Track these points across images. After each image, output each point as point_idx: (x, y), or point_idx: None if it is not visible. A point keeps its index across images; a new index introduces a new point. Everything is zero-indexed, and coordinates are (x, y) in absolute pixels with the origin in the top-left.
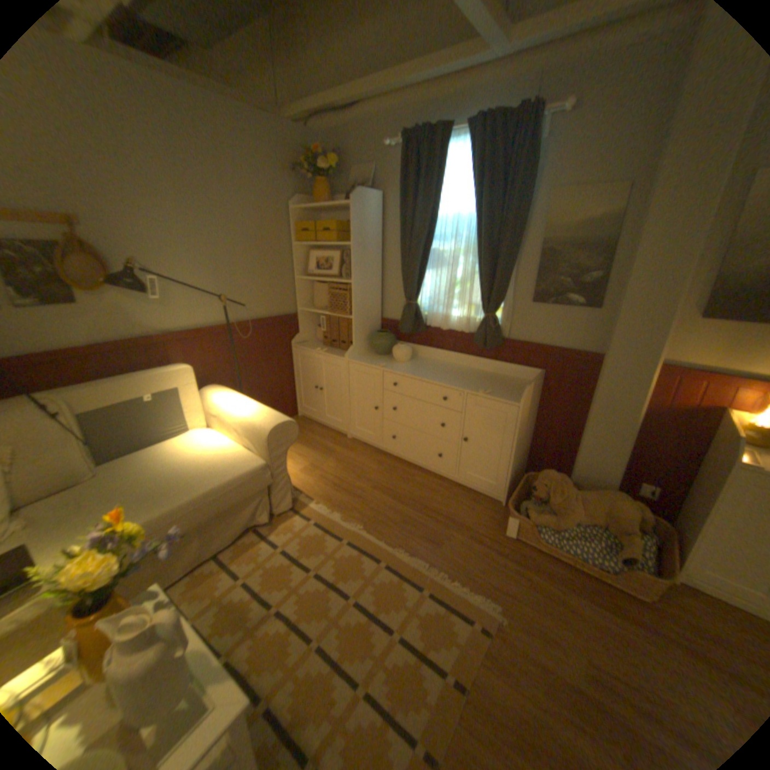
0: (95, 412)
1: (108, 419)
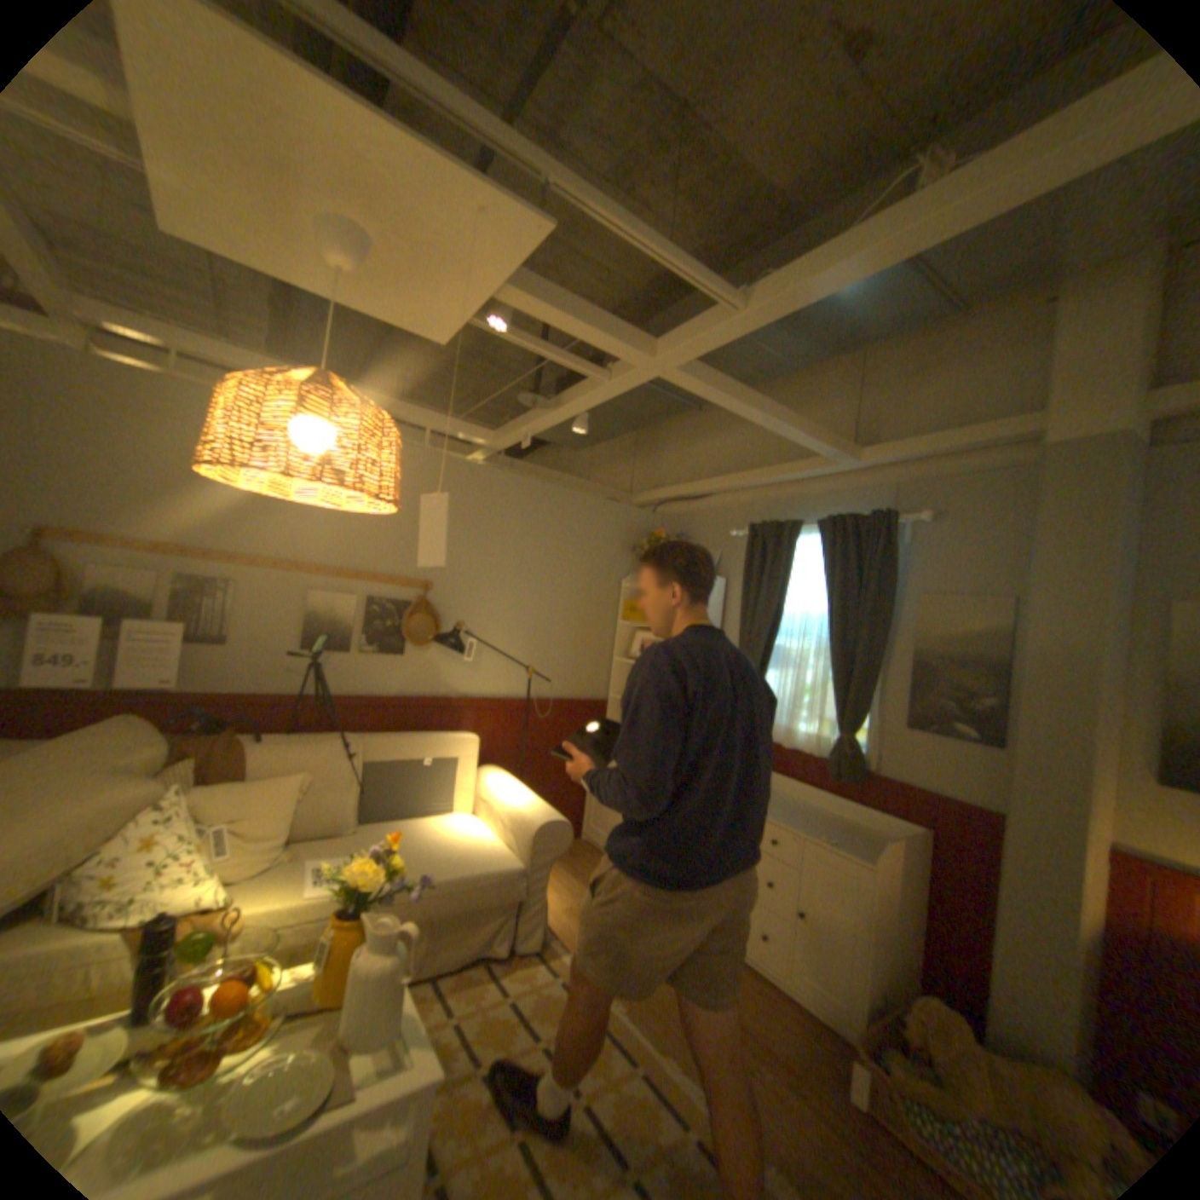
0: (382, 762)
1: (389, 772)
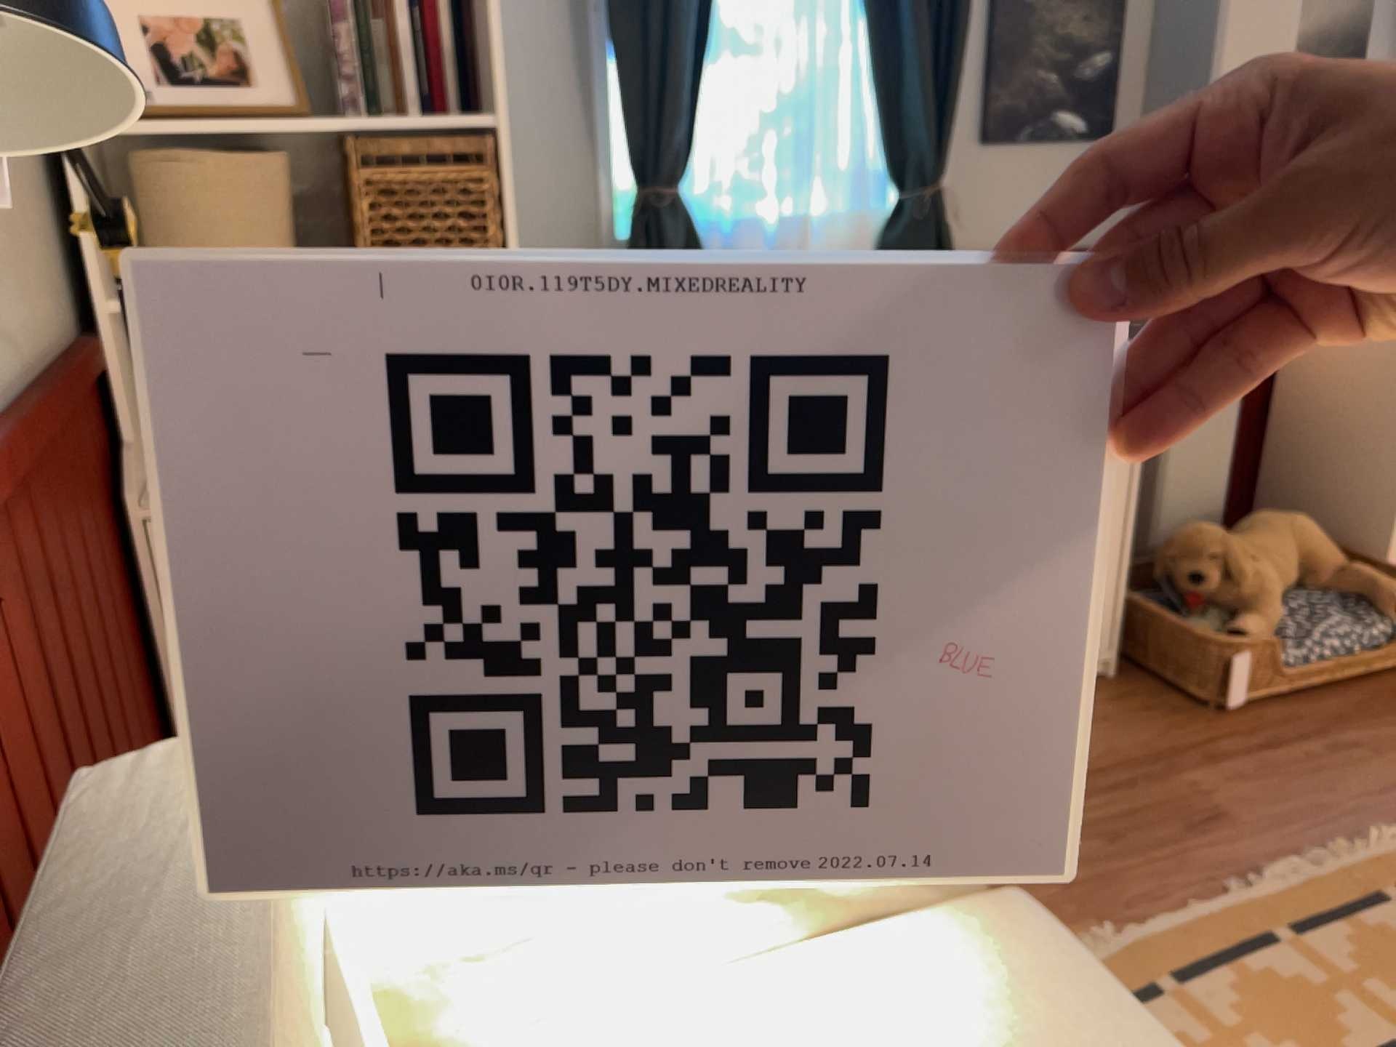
0: None
1: None
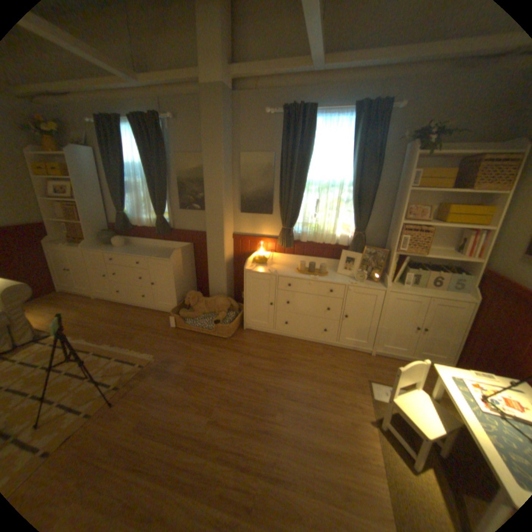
0: None
1: None
